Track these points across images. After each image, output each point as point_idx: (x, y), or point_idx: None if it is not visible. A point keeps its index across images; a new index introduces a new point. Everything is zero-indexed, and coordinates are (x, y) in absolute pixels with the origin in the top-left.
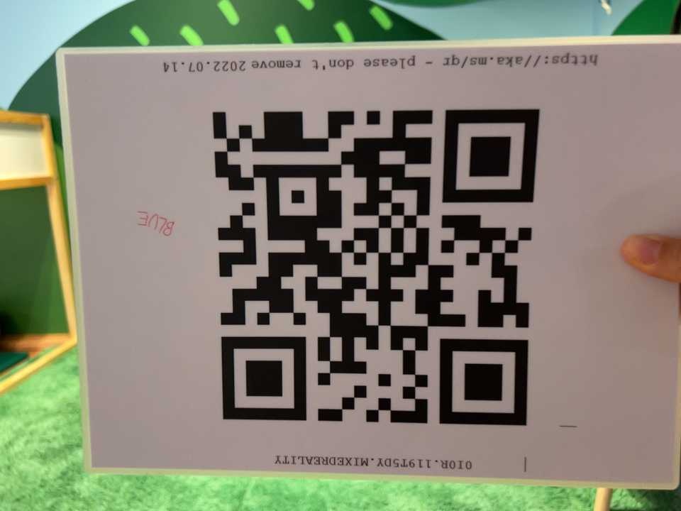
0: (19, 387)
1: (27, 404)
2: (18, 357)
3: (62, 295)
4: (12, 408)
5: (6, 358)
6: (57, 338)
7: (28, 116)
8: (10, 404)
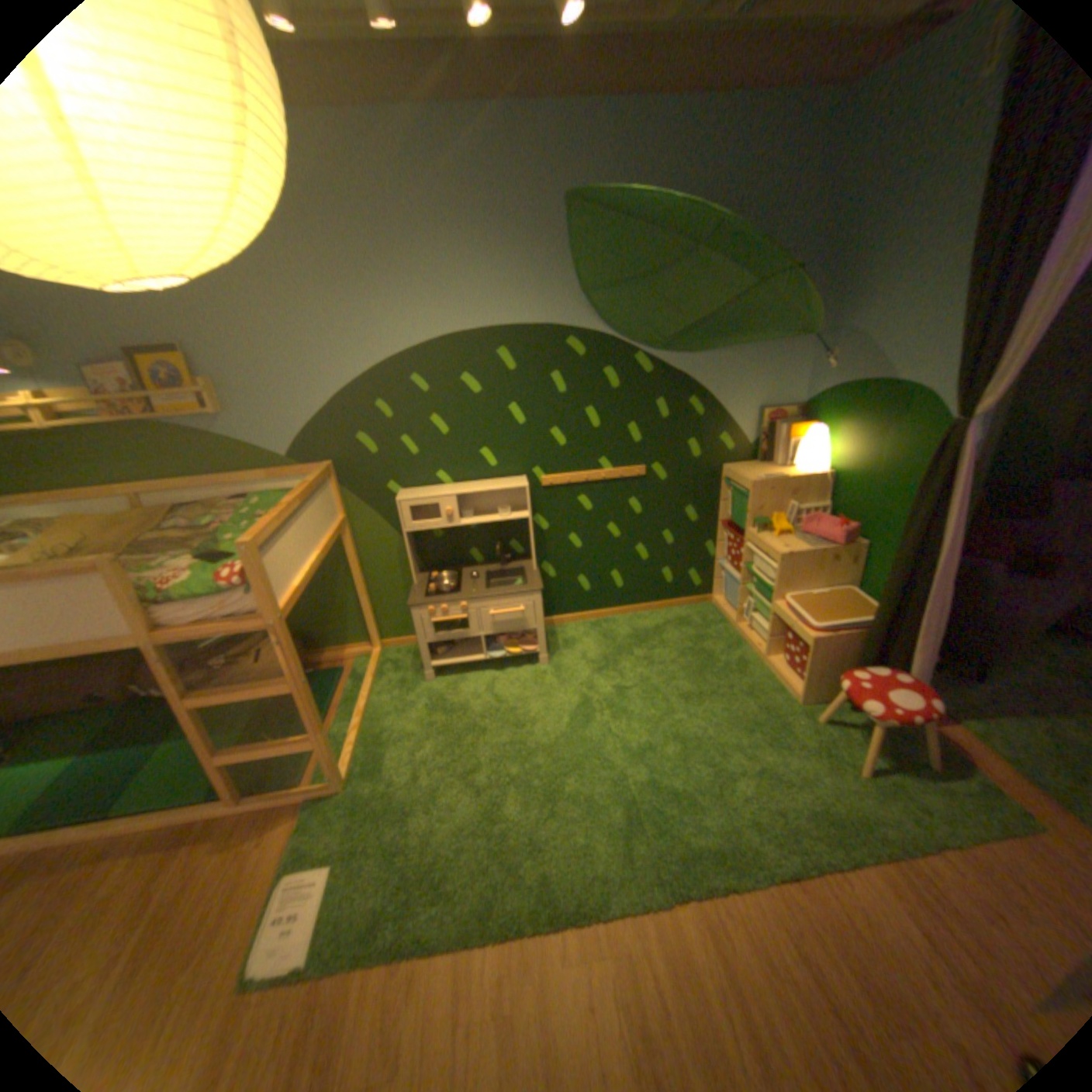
0: (369, 710)
1: (392, 728)
2: (338, 674)
3: (360, 613)
4: (382, 735)
5: (328, 677)
6: (358, 648)
7: (316, 467)
8: (377, 730)
